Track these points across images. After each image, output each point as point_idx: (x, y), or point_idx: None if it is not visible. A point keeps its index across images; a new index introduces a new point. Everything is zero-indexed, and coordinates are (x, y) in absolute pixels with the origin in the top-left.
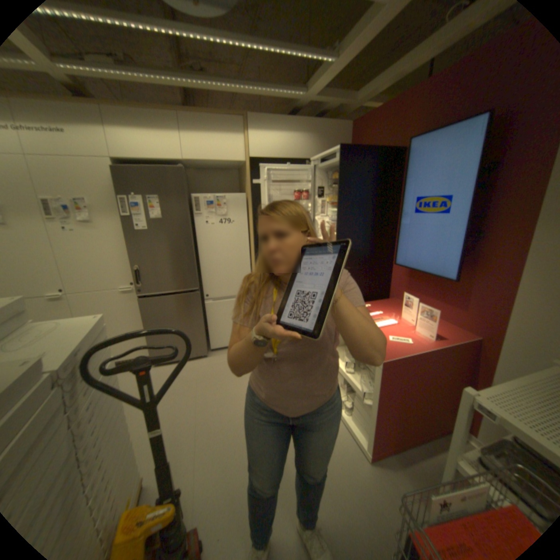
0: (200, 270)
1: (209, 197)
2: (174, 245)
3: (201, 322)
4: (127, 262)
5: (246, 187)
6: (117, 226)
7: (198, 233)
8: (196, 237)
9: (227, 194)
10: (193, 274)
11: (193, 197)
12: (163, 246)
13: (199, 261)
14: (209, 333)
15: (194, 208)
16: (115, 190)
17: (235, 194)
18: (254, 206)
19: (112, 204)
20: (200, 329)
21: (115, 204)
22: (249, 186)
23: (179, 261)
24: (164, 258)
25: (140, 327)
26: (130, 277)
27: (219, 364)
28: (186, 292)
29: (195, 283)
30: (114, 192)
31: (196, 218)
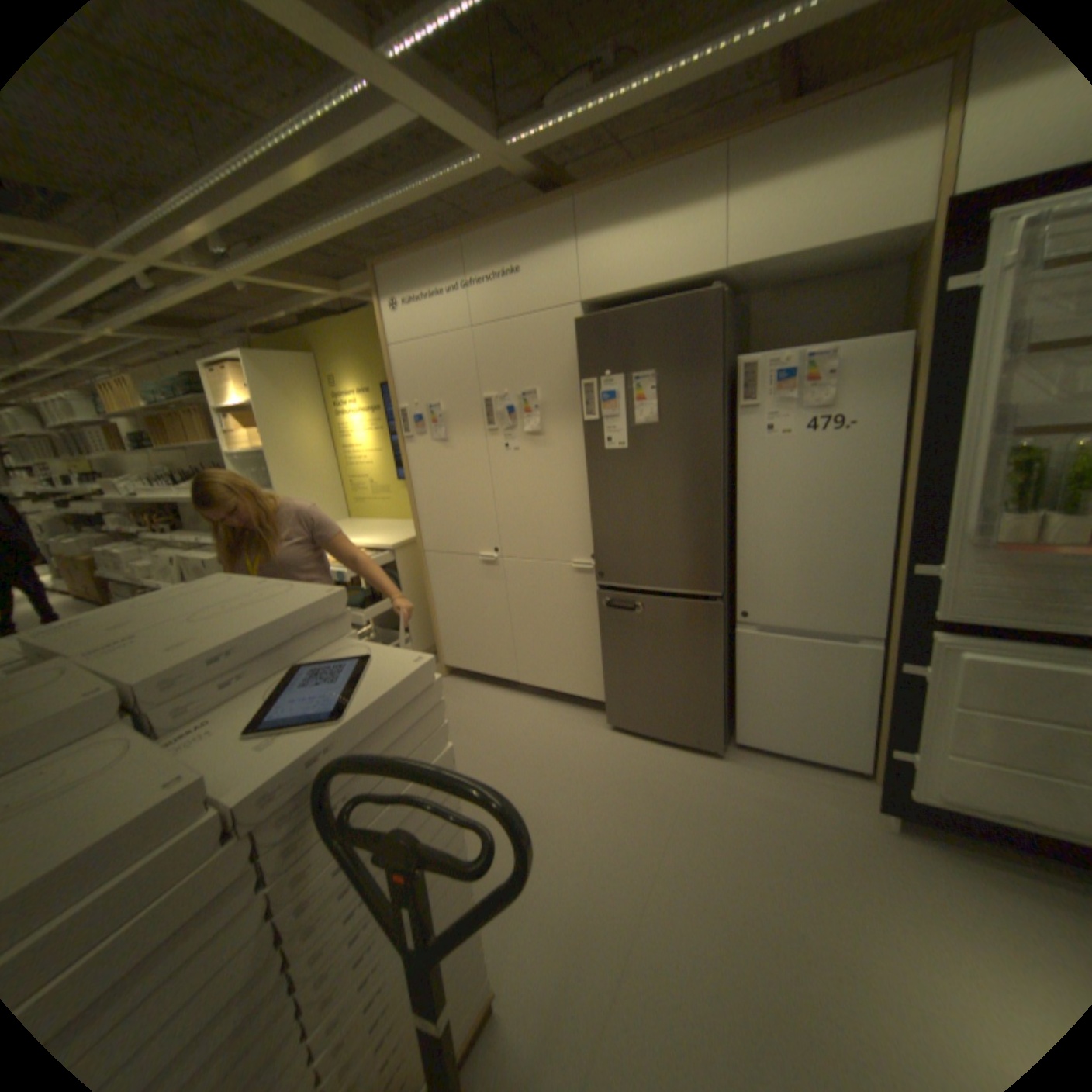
0: (738, 548)
1: (786, 358)
2: (679, 487)
3: (719, 676)
4: (590, 514)
5: (925, 308)
6: (580, 442)
7: (742, 457)
8: (738, 467)
9: (845, 342)
10: (715, 558)
11: (742, 364)
12: (654, 486)
13: (738, 526)
14: (737, 705)
15: (741, 391)
16: (579, 370)
17: (874, 338)
18: (941, 371)
19: (576, 397)
20: (715, 691)
21: (582, 396)
22: (935, 304)
23: (685, 523)
24: (654, 513)
25: (599, 643)
26: (592, 544)
27: (747, 797)
28: (694, 598)
29: (715, 580)
30: (581, 374)
31: (743, 418)
